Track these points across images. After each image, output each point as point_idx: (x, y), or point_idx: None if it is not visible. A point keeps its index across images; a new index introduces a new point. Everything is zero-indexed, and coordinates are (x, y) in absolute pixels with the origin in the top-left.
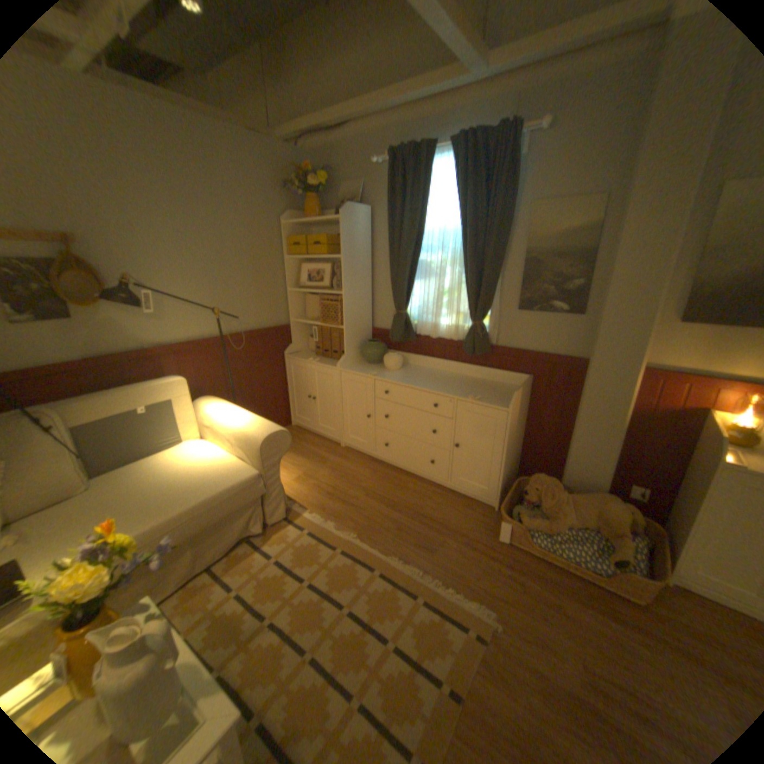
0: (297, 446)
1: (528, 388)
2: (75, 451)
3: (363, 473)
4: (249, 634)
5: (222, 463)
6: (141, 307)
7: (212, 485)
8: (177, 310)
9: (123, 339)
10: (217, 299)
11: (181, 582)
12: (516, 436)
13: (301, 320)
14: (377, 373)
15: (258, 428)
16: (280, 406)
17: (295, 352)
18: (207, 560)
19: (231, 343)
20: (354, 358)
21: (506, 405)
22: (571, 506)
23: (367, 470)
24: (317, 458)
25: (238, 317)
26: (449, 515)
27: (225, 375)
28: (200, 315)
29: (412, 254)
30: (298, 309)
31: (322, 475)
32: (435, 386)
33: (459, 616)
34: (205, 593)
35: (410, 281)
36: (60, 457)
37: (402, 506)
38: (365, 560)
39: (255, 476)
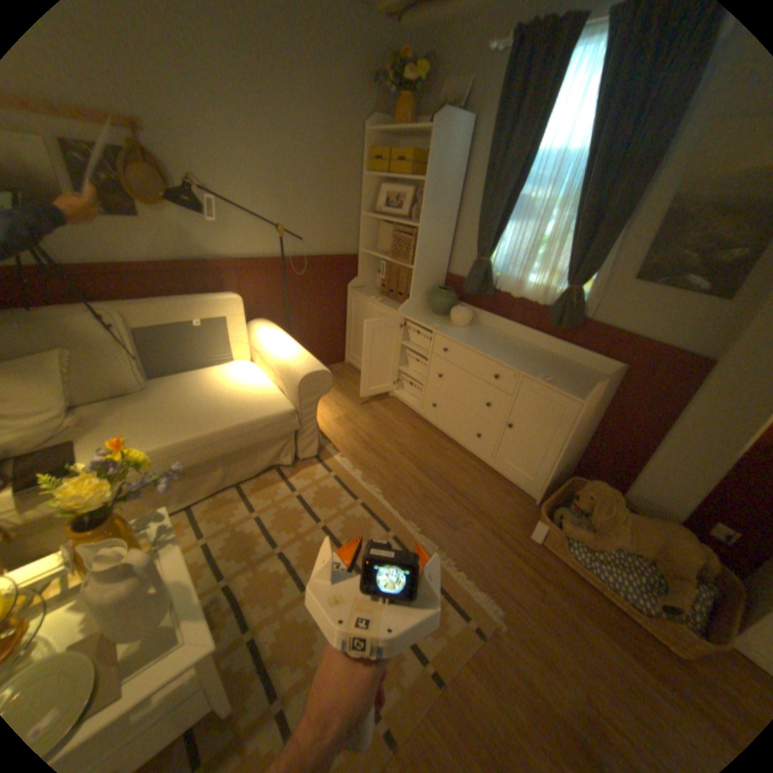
0: (345, 385)
1: (617, 379)
2: (133, 352)
3: (403, 429)
4: (260, 556)
5: (263, 391)
6: (206, 214)
7: (248, 412)
8: (242, 222)
9: (187, 247)
10: (284, 216)
11: (212, 492)
12: (584, 432)
13: (370, 252)
14: (440, 327)
15: (301, 364)
16: (336, 341)
17: (359, 287)
18: (237, 478)
19: (293, 267)
20: (419, 305)
21: (583, 395)
22: (628, 528)
23: (408, 427)
24: (361, 403)
25: (304, 239)
26: (483, 495)
27: (284, 300)
28: (264, 231)
29: (513, 185)
30: (369, 239)
31: (362, 422)
32: (501, 355)
33: (464, 602)
34: (231, 507)
35: (503, 221)
36: (118, 356)
37: (436, 473)
38: (383, 518)
39: (290, 412)
